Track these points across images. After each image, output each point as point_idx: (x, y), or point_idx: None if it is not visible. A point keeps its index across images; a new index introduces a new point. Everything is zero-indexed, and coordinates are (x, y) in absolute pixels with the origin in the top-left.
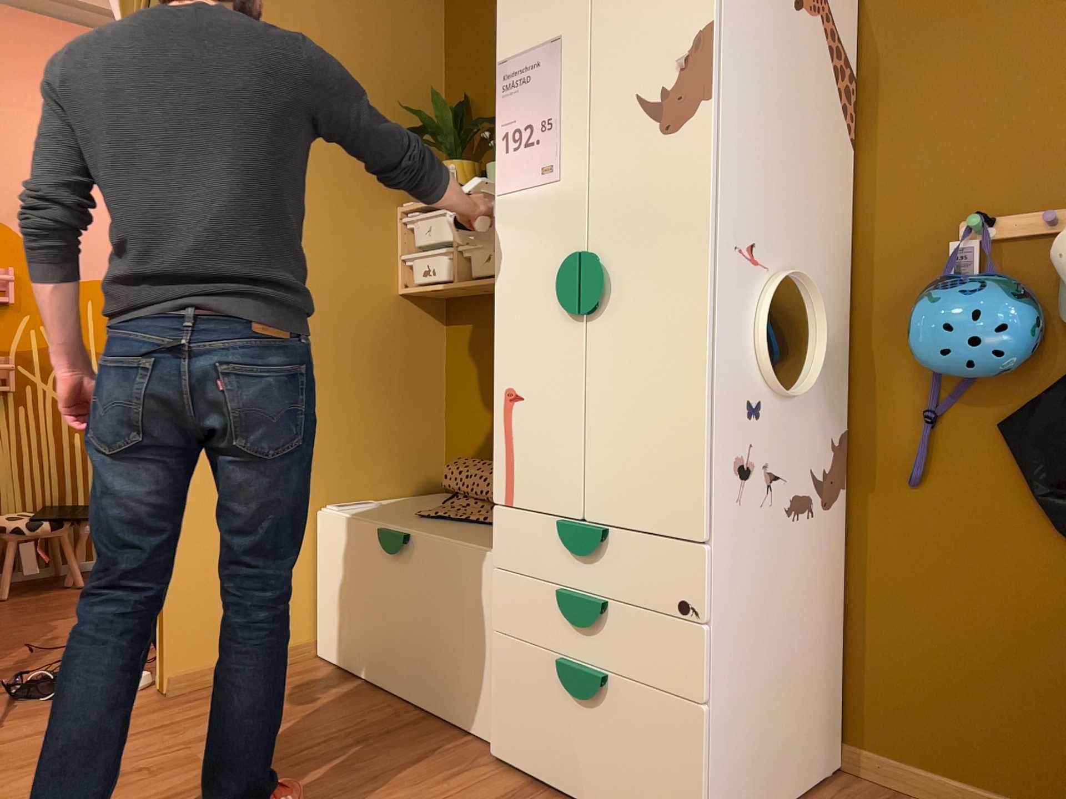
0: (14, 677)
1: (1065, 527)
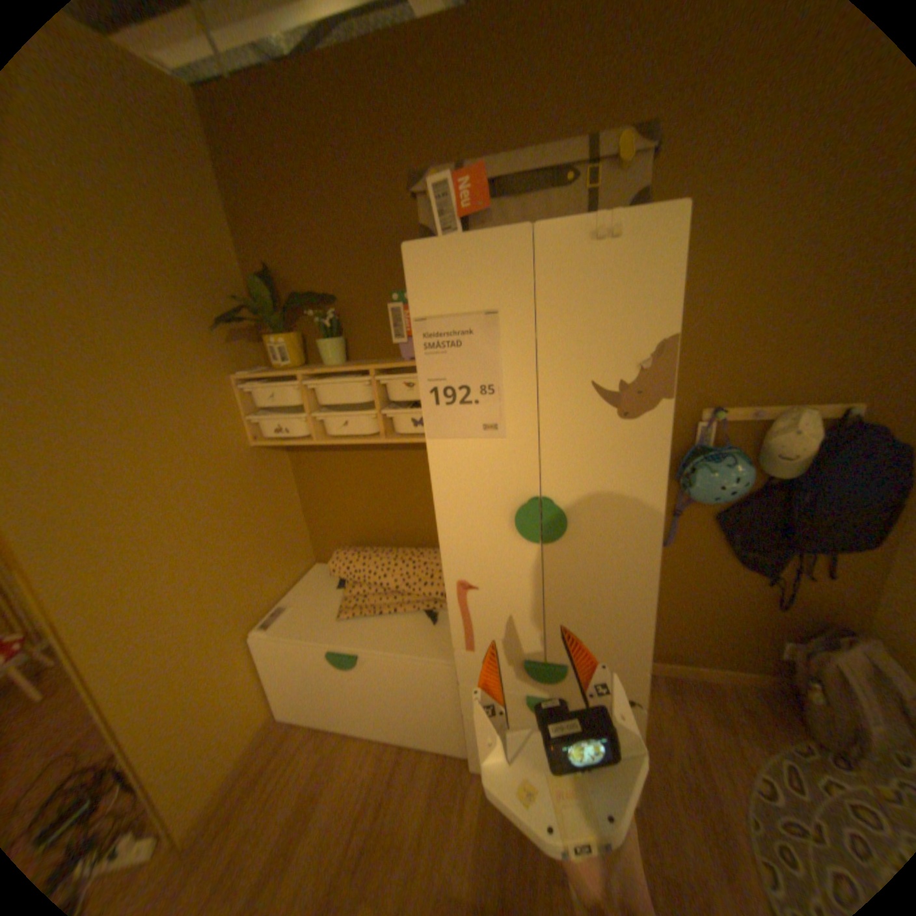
0: None
1: (748, 565)
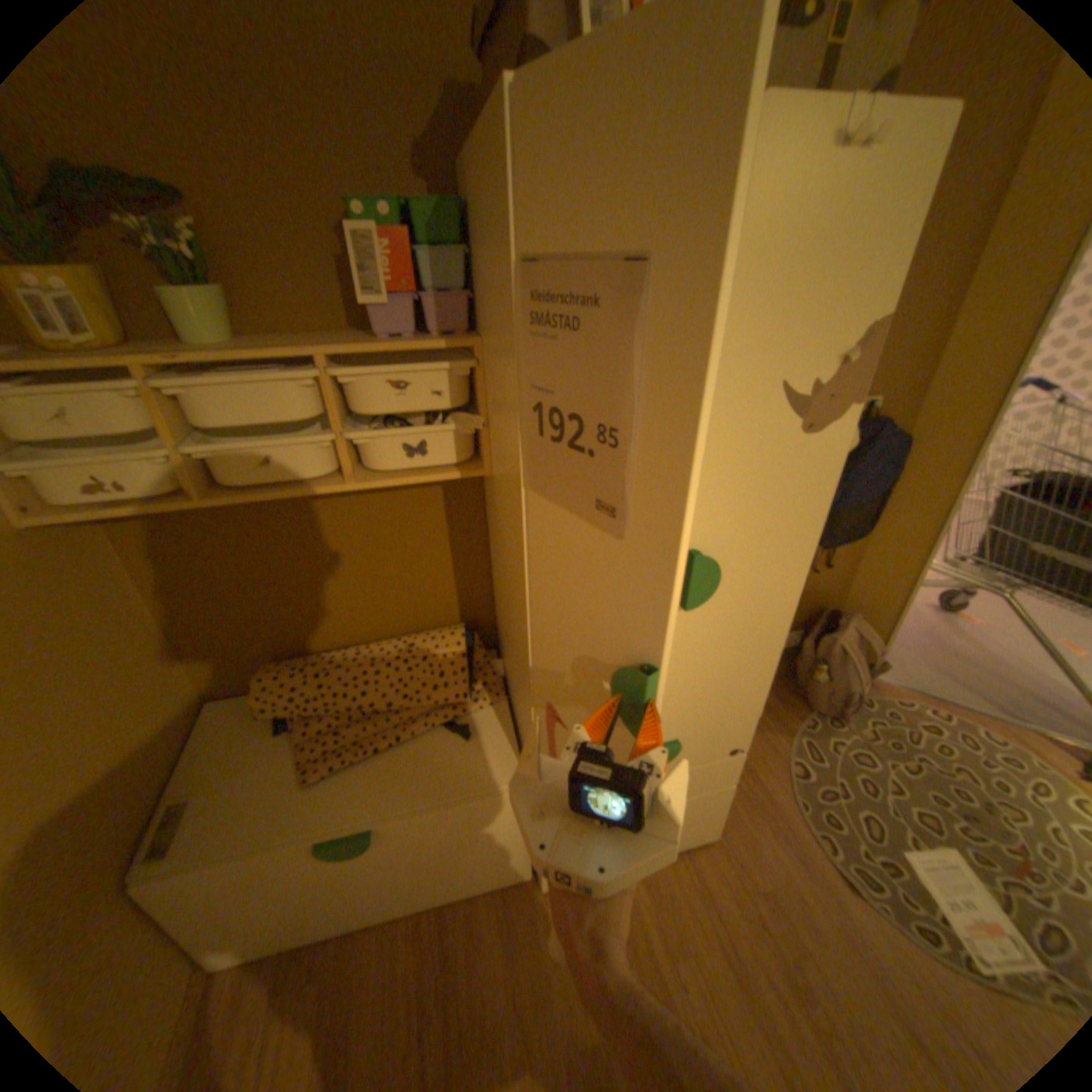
0: None
1: None
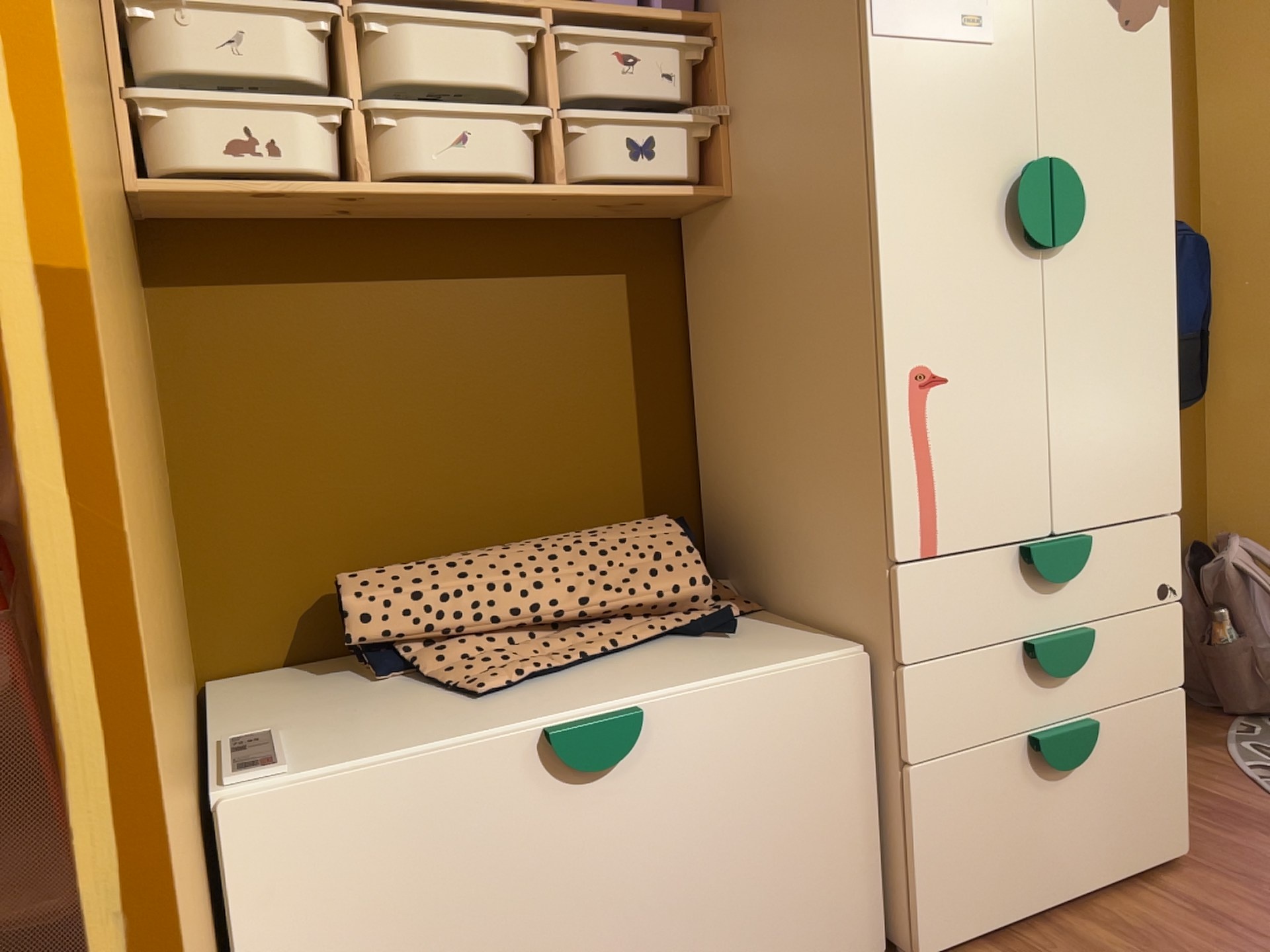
0: None
1: None
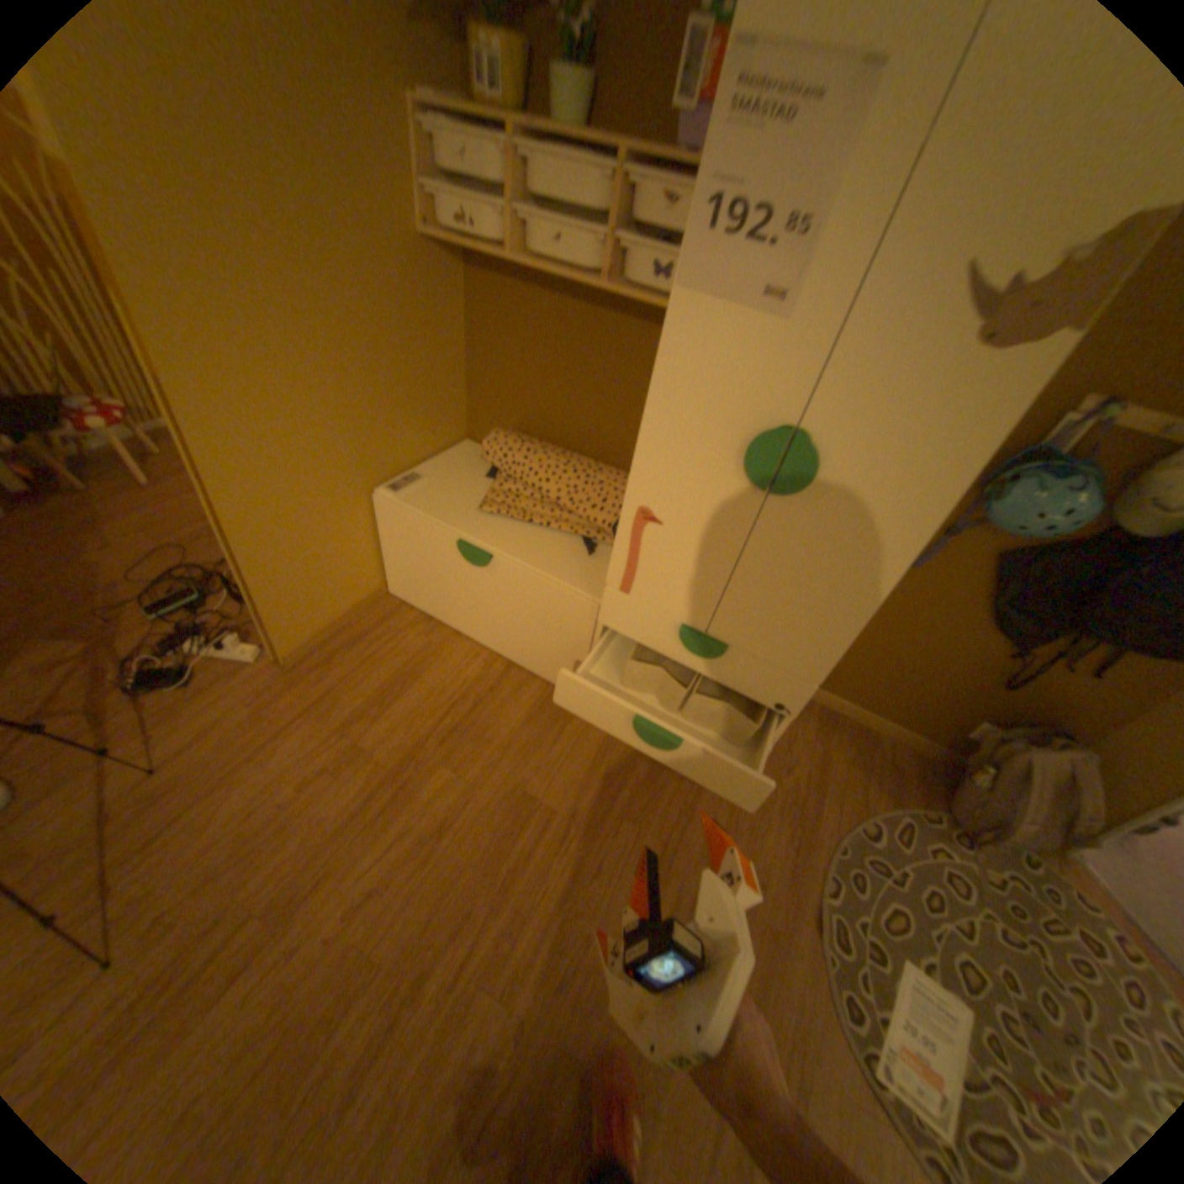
0: (113, 661)
1: (1001, 625)
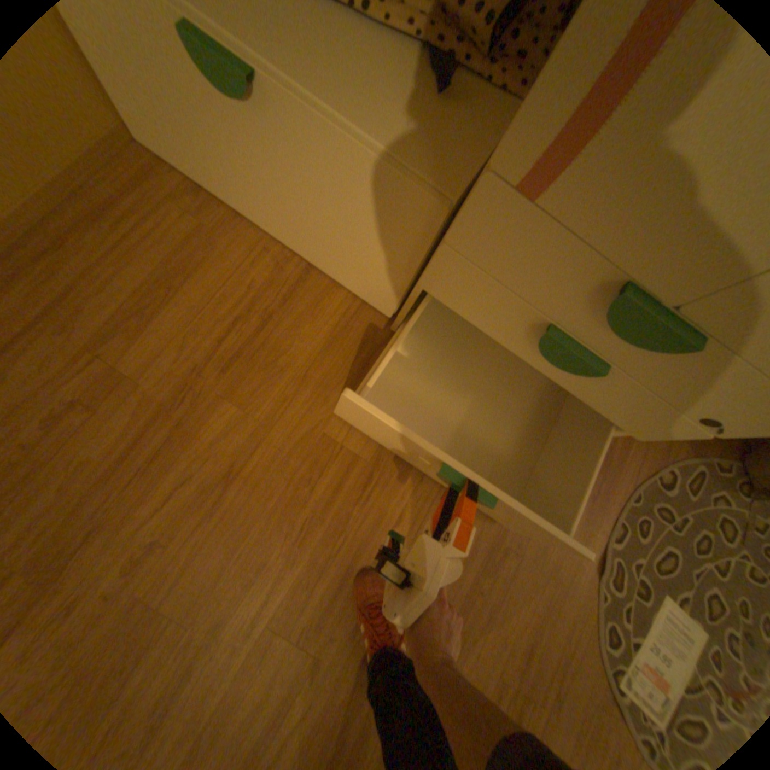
0: None
1: None
